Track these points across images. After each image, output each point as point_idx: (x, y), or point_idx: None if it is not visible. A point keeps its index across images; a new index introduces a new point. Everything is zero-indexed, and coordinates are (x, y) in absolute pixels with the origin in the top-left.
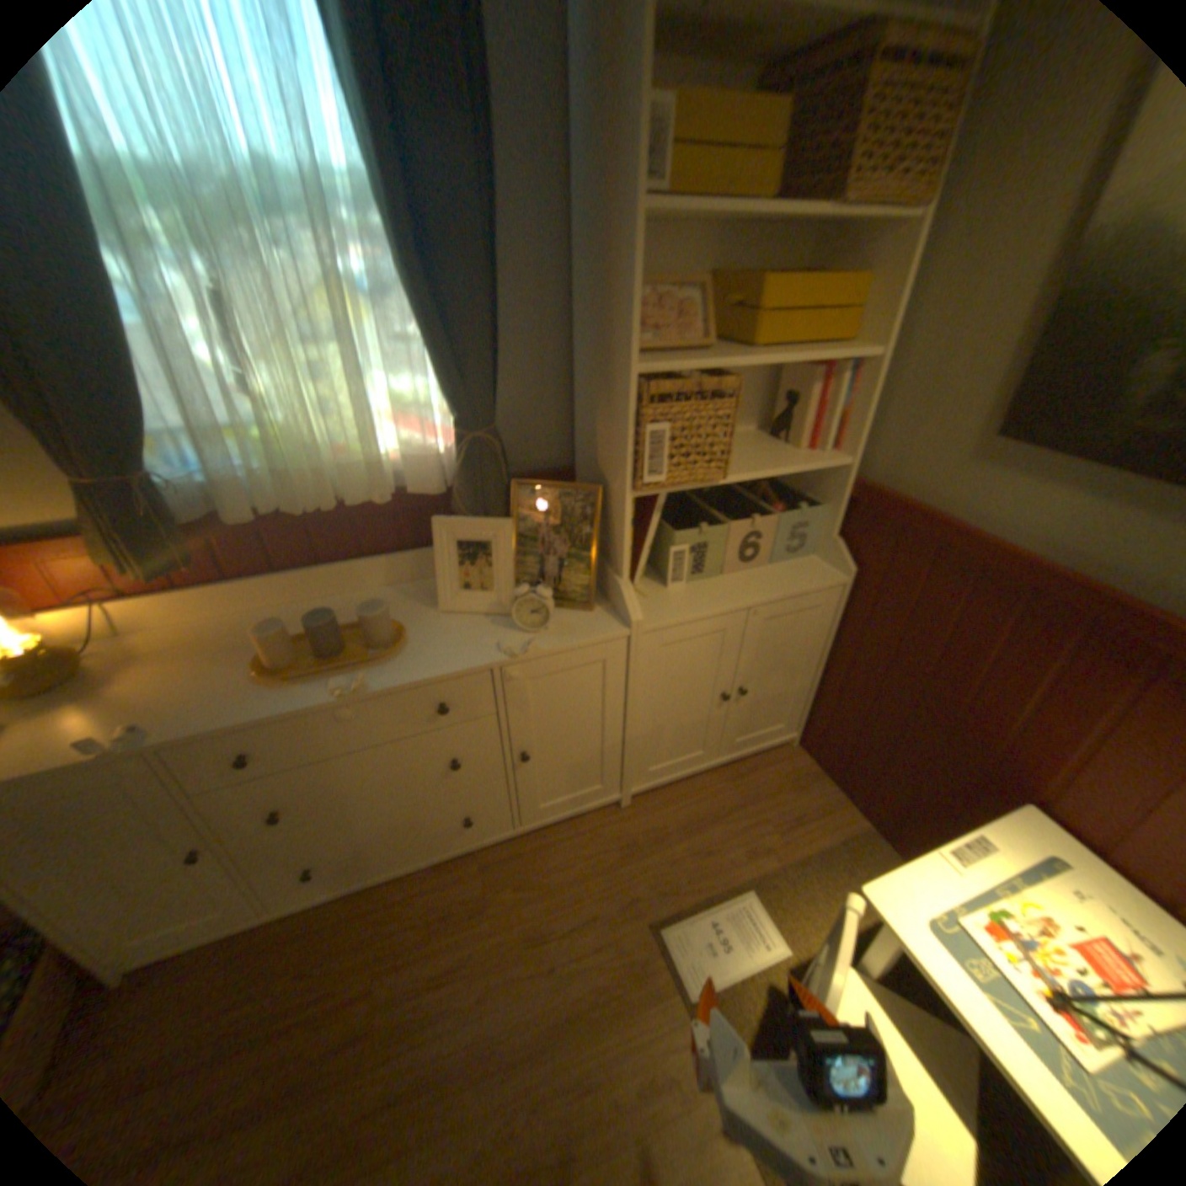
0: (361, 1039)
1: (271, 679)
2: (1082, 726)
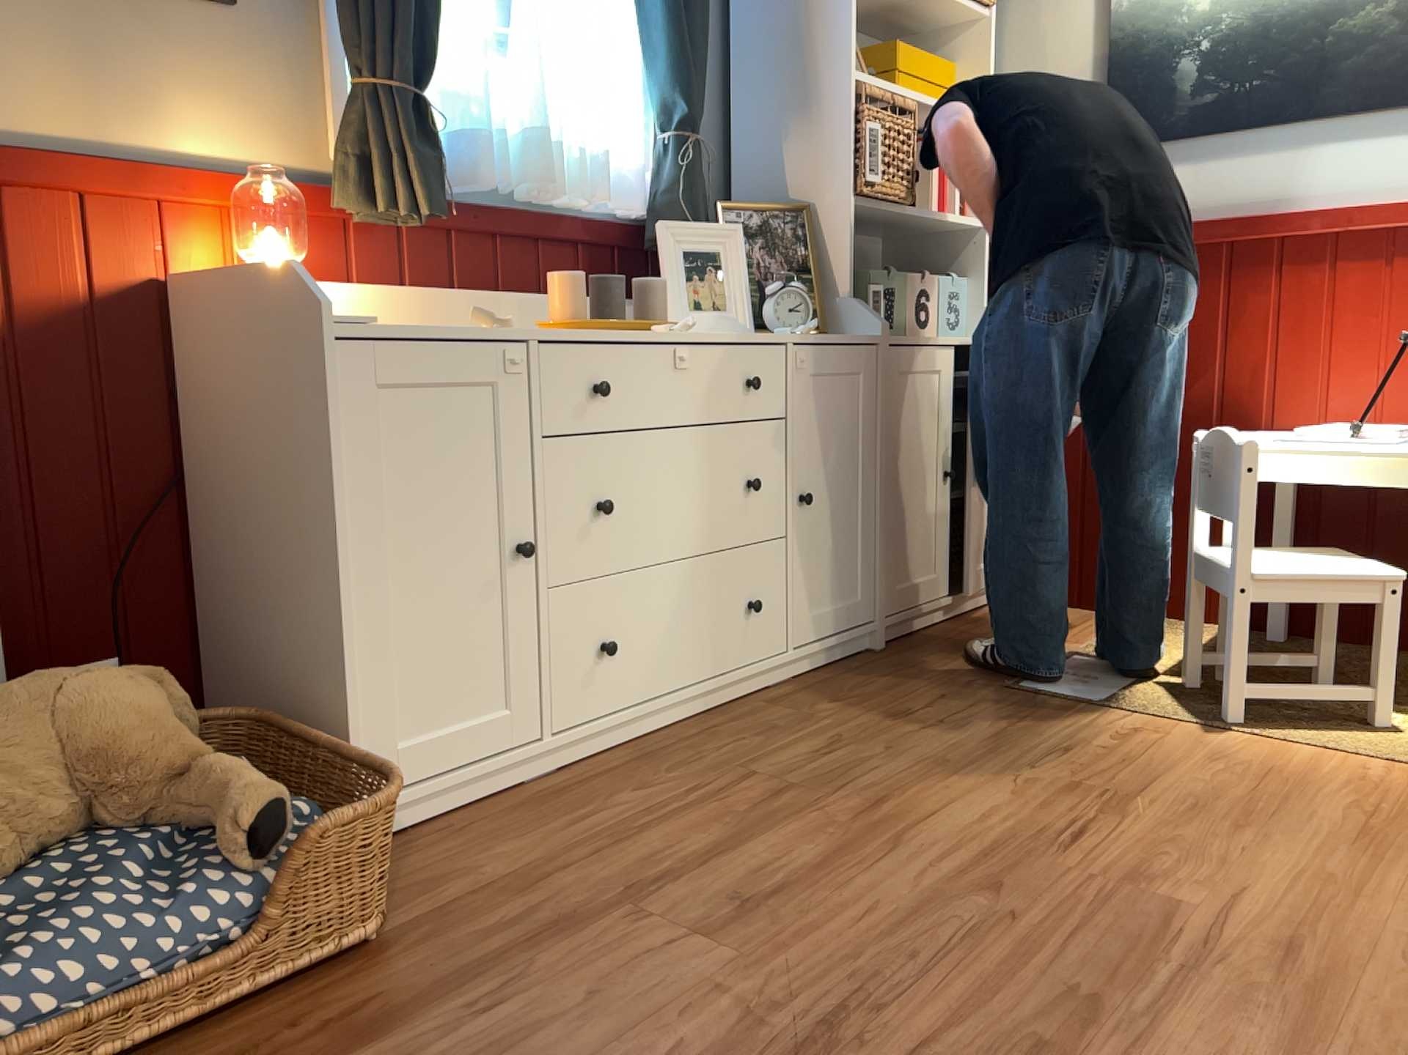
0: (786, 791)
1: (590, 320)
2: (1256, 334)
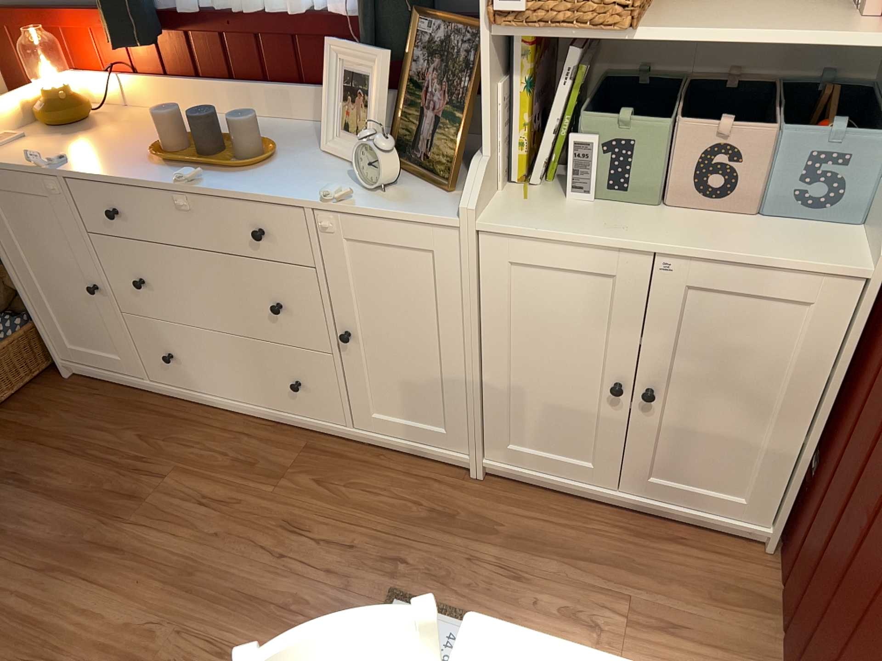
0: (142, 496)
1: (158, 158)
2: None
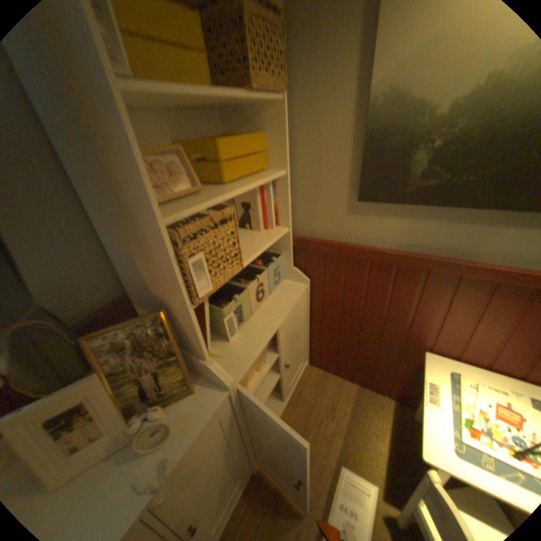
0: None
1: None
2: (435, 313)
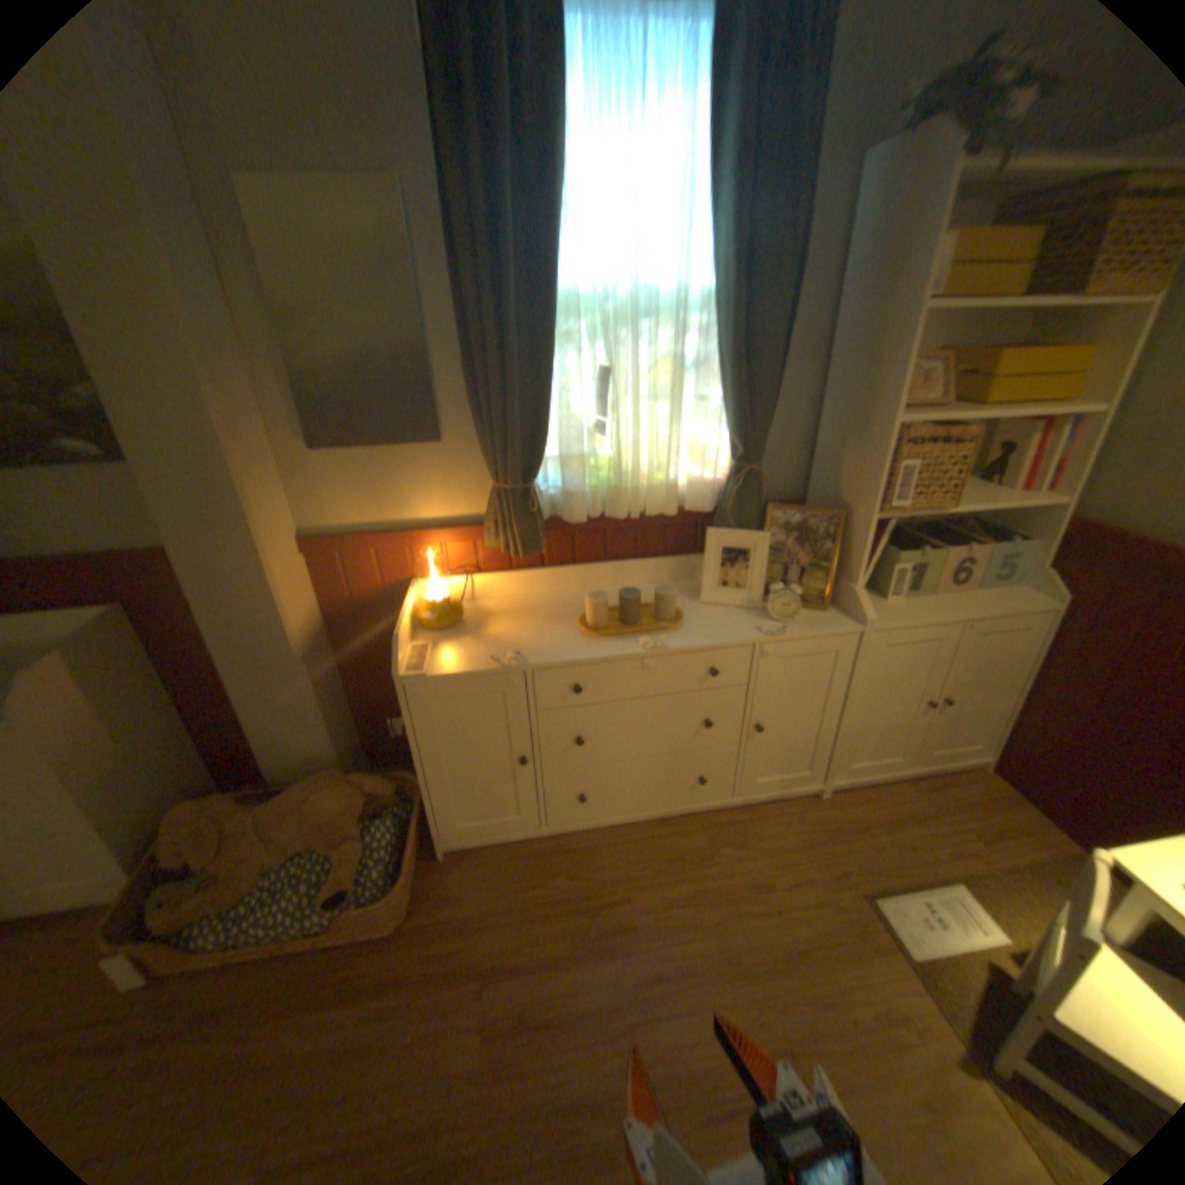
0: (628, 932)
1: (597, 634)
2: None
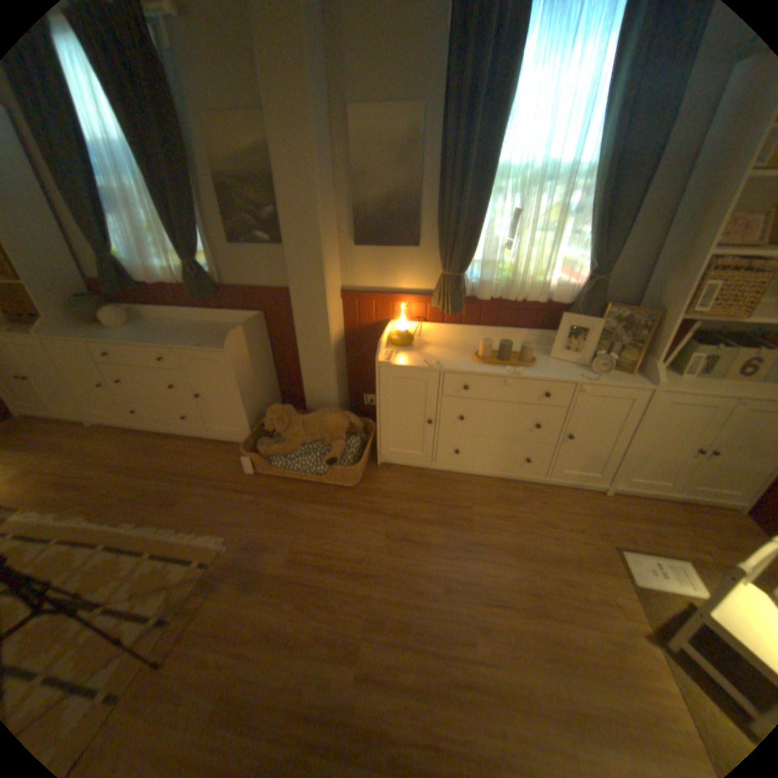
0: (467, 521)
1: (482, 361)
2: None
